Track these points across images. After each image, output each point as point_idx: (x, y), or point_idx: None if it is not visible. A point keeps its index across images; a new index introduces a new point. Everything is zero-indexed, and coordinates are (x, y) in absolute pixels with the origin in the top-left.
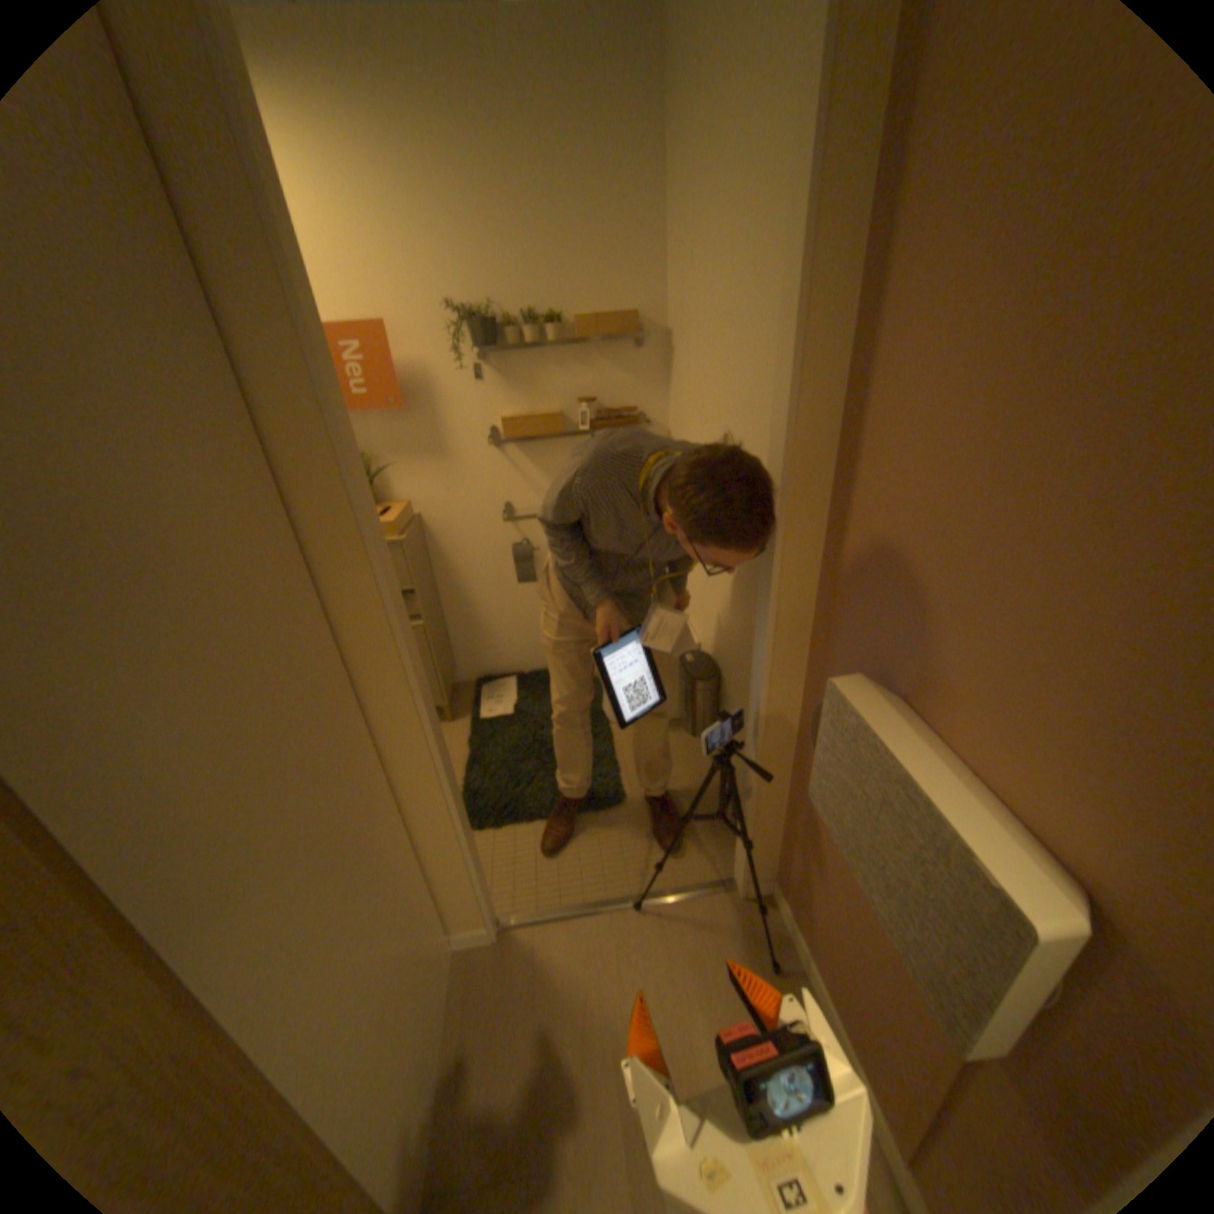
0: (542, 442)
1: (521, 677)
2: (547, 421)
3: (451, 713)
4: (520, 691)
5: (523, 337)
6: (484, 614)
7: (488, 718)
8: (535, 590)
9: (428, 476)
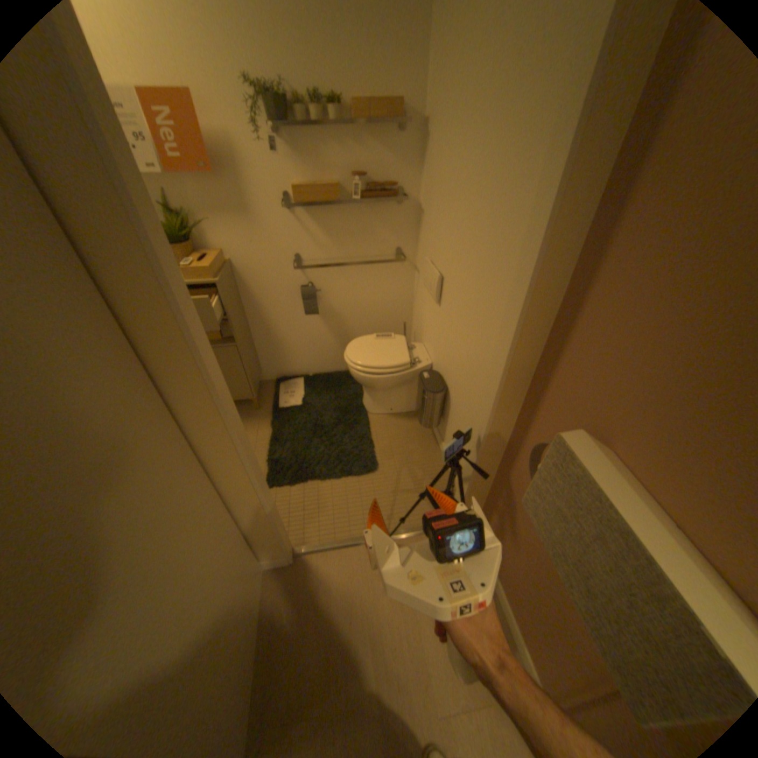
0: (323, 207)
1: (307, 379)
2: (328, 190)
3: (258, 403)
4: (306, 389)
5: (309, 114)
6: (281, 335)
7: (284, 407)
8: (317, 319)
9: (235, 230)
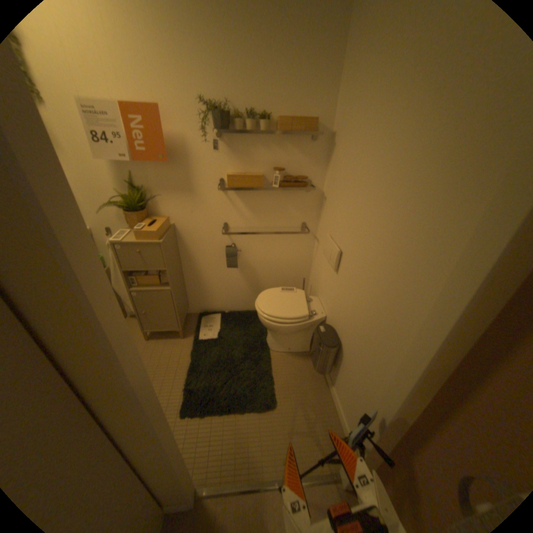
0: (249, 191)
1: (223, 315)
2: (254, 179)
3: (183, 334)
4: (222, 324)
5: (245, 126)
6: (206, 281)
7: (203, 339)
8: (236, 271)
9: (181, 203)
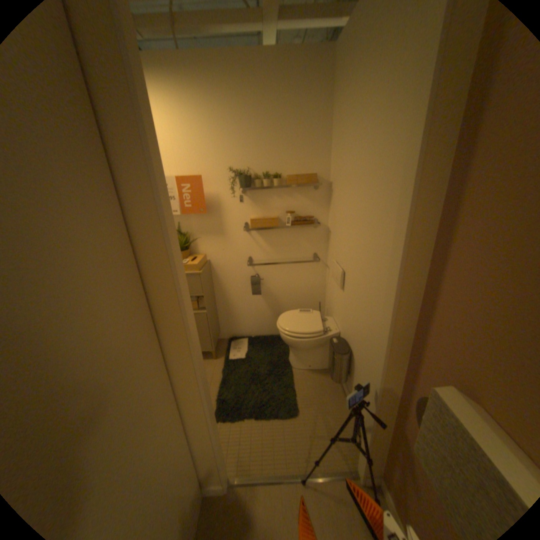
0: (268, 230)
1: (250, 339)
2: (271, 221)
3: (215, 355)
4: (249, 346)
5: (263, 184)
6: (235, 308)
7: (233, 359)
8: (260, 298)
9: (215, 243)
